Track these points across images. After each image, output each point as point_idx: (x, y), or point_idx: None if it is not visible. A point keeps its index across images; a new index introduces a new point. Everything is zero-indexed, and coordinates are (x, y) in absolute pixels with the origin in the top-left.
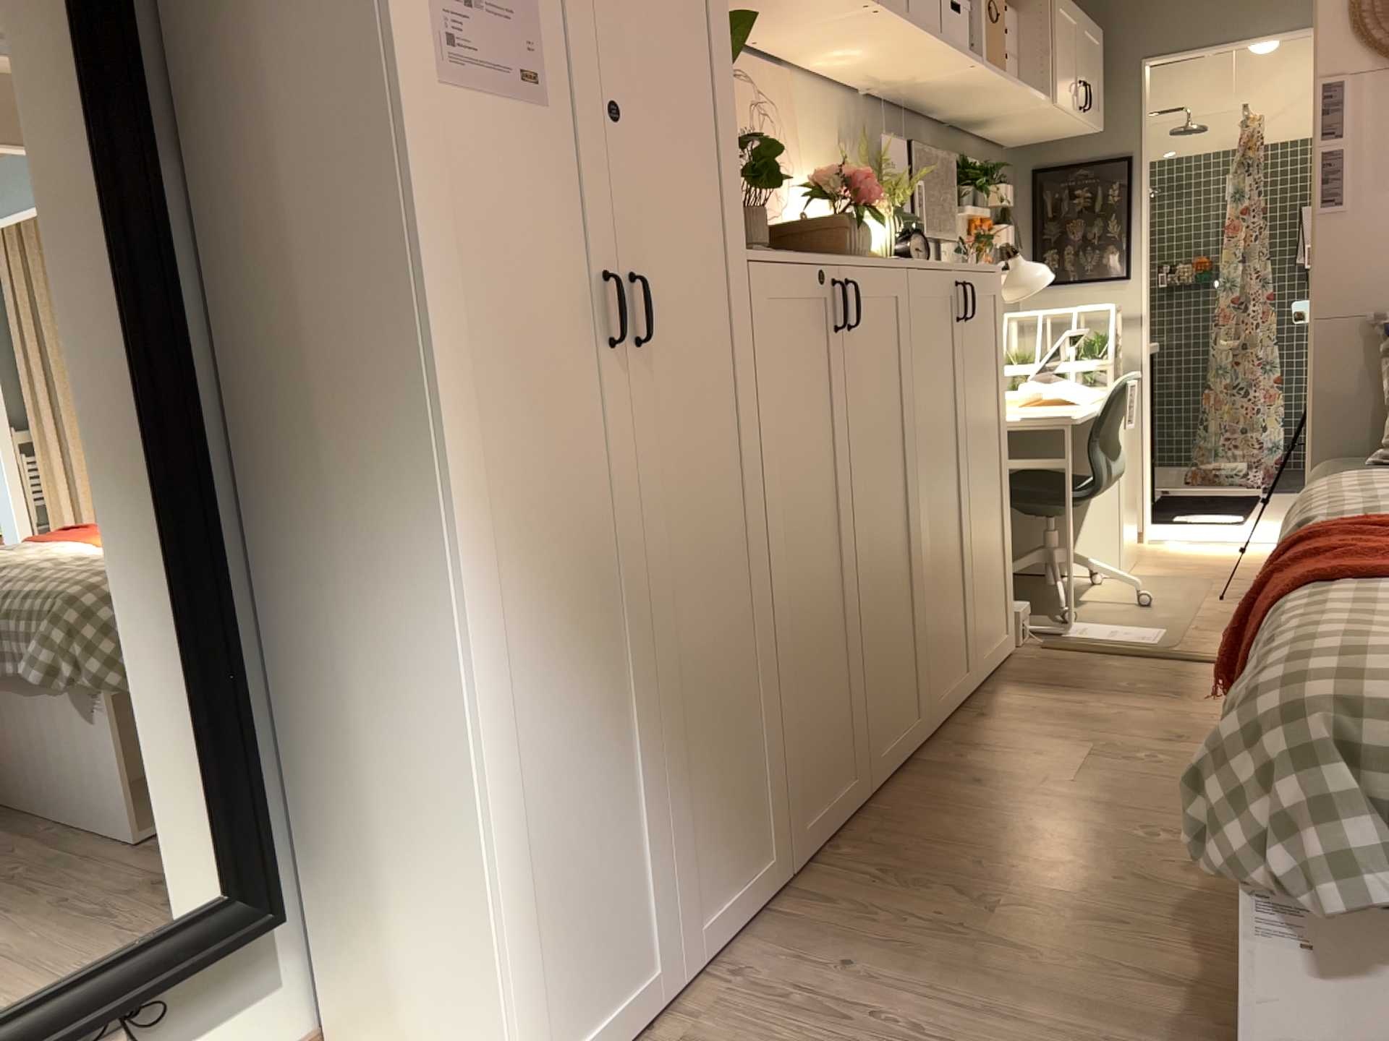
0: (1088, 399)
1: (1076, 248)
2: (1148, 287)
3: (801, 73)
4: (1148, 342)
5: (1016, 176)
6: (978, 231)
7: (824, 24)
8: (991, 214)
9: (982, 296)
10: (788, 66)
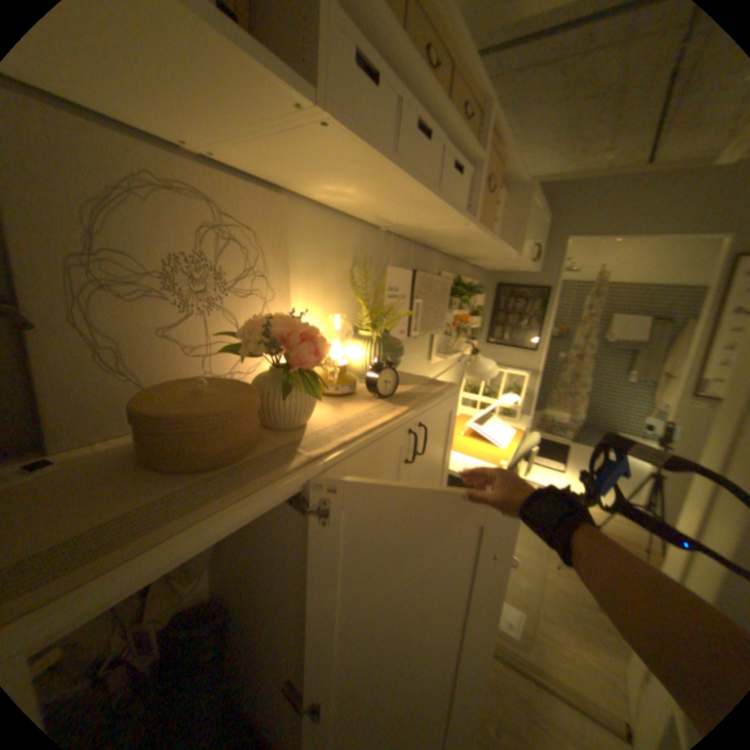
0: (504, 443)
1: (512, 328)
2: (545, 356)
3: (309, 201)
4: (539, 384)
5: (488, 284)
6: (459, 322)
7: (269, 133)
8: (470, 307)
9: (437, 419)
10: (284, 191)
